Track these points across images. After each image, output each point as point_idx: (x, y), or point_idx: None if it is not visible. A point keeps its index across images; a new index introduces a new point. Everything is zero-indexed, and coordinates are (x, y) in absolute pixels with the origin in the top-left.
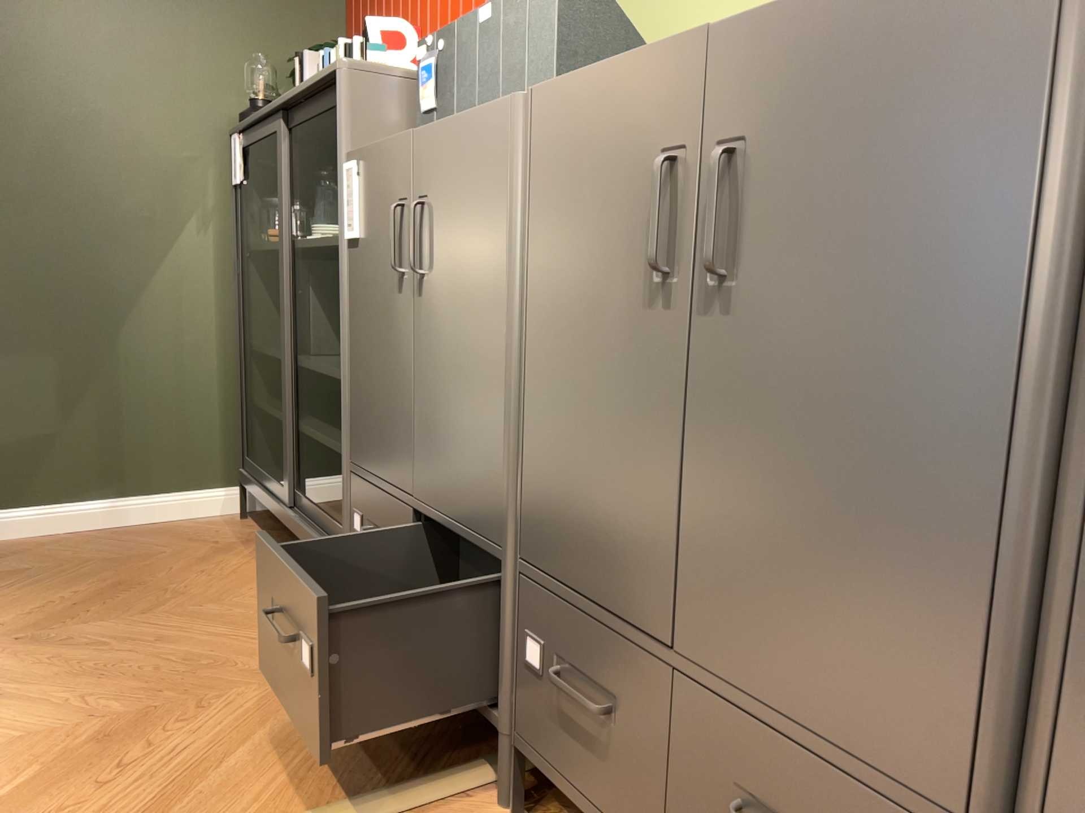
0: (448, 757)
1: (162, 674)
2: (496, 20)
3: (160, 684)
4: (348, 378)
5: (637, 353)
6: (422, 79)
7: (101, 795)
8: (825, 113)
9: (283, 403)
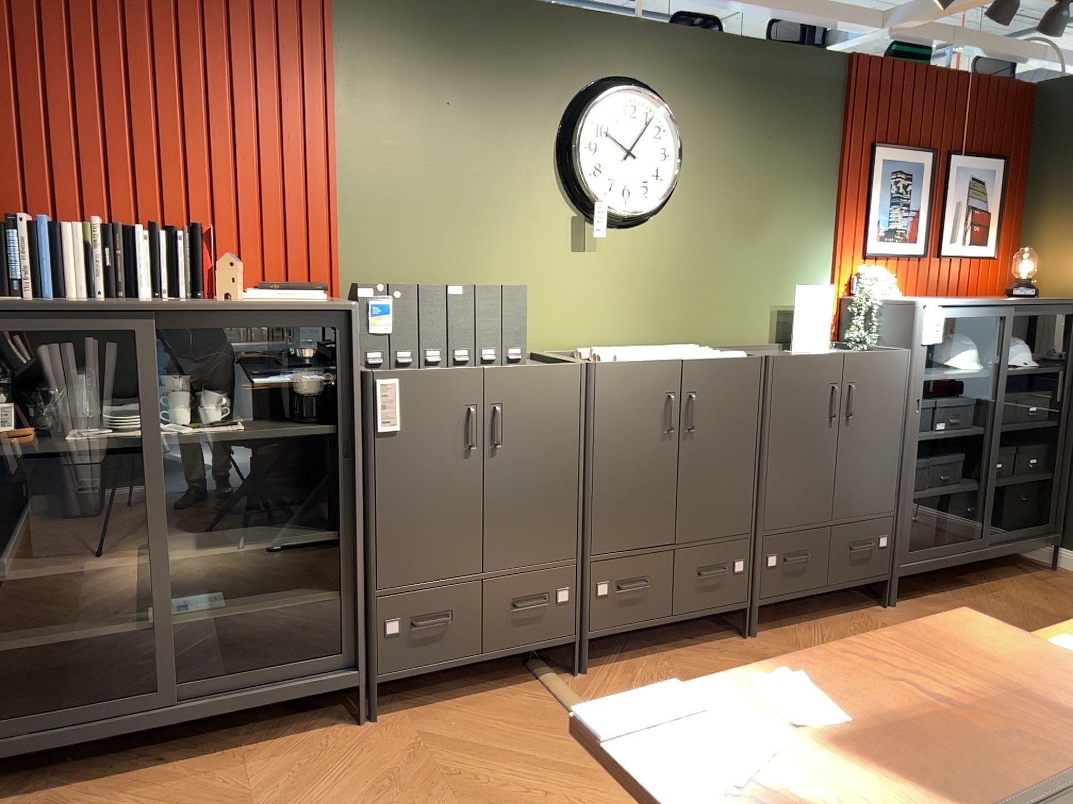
0: (531, 689)
1: (395, 802)
2: (468, 294)
3: (413, 799)
4: (374, 530)
5: (659, 457)
6: (371, 309)
7: (553, 795)
8: (718, 388)
9: (155, 605)
